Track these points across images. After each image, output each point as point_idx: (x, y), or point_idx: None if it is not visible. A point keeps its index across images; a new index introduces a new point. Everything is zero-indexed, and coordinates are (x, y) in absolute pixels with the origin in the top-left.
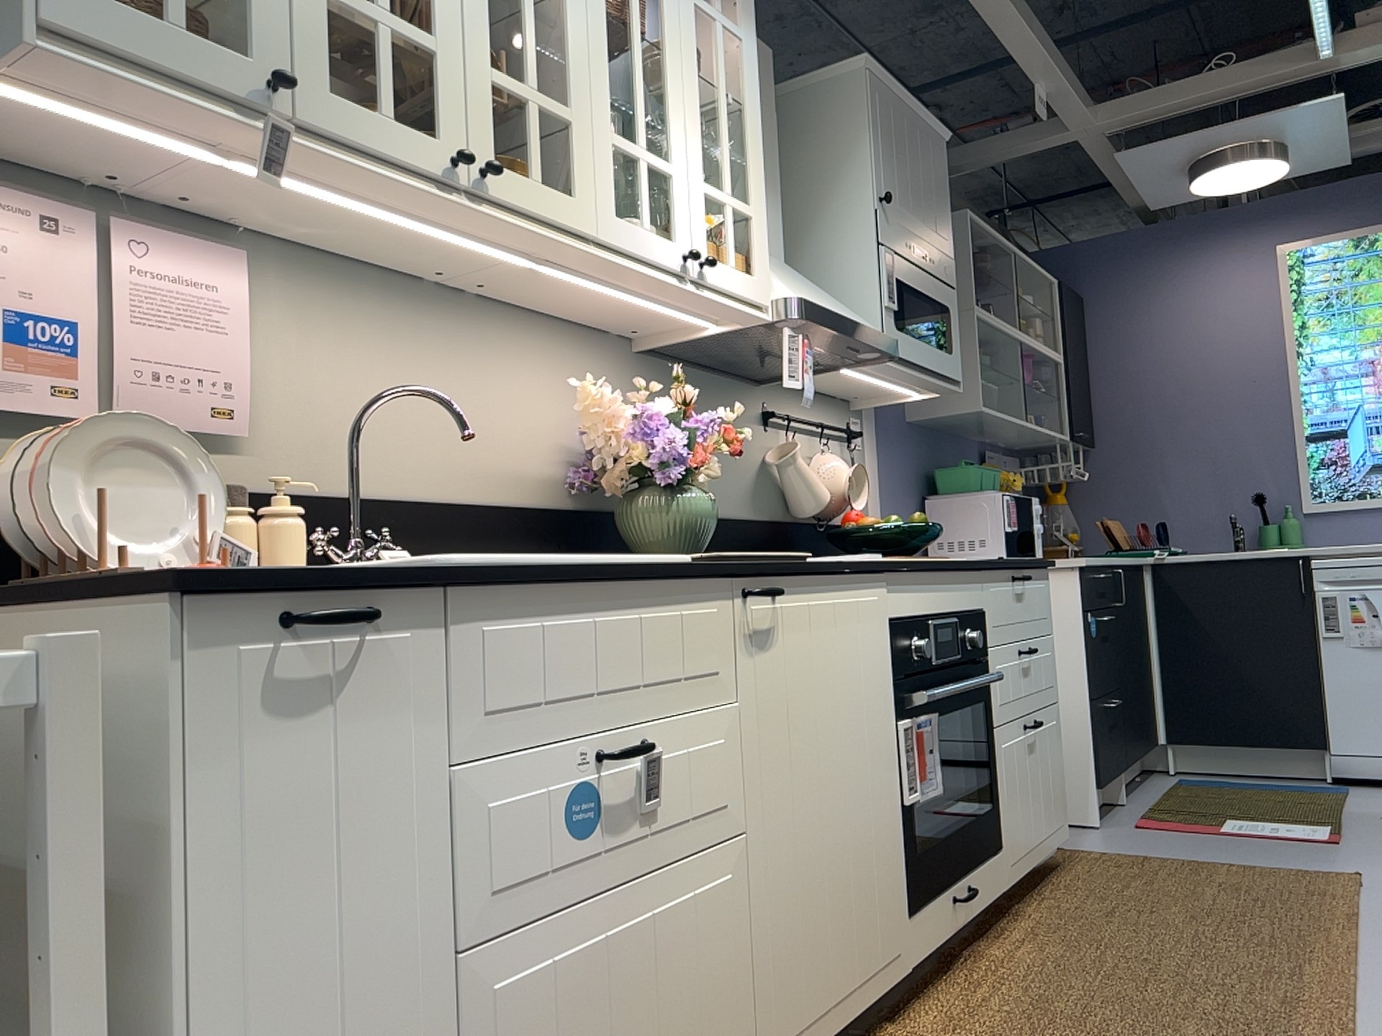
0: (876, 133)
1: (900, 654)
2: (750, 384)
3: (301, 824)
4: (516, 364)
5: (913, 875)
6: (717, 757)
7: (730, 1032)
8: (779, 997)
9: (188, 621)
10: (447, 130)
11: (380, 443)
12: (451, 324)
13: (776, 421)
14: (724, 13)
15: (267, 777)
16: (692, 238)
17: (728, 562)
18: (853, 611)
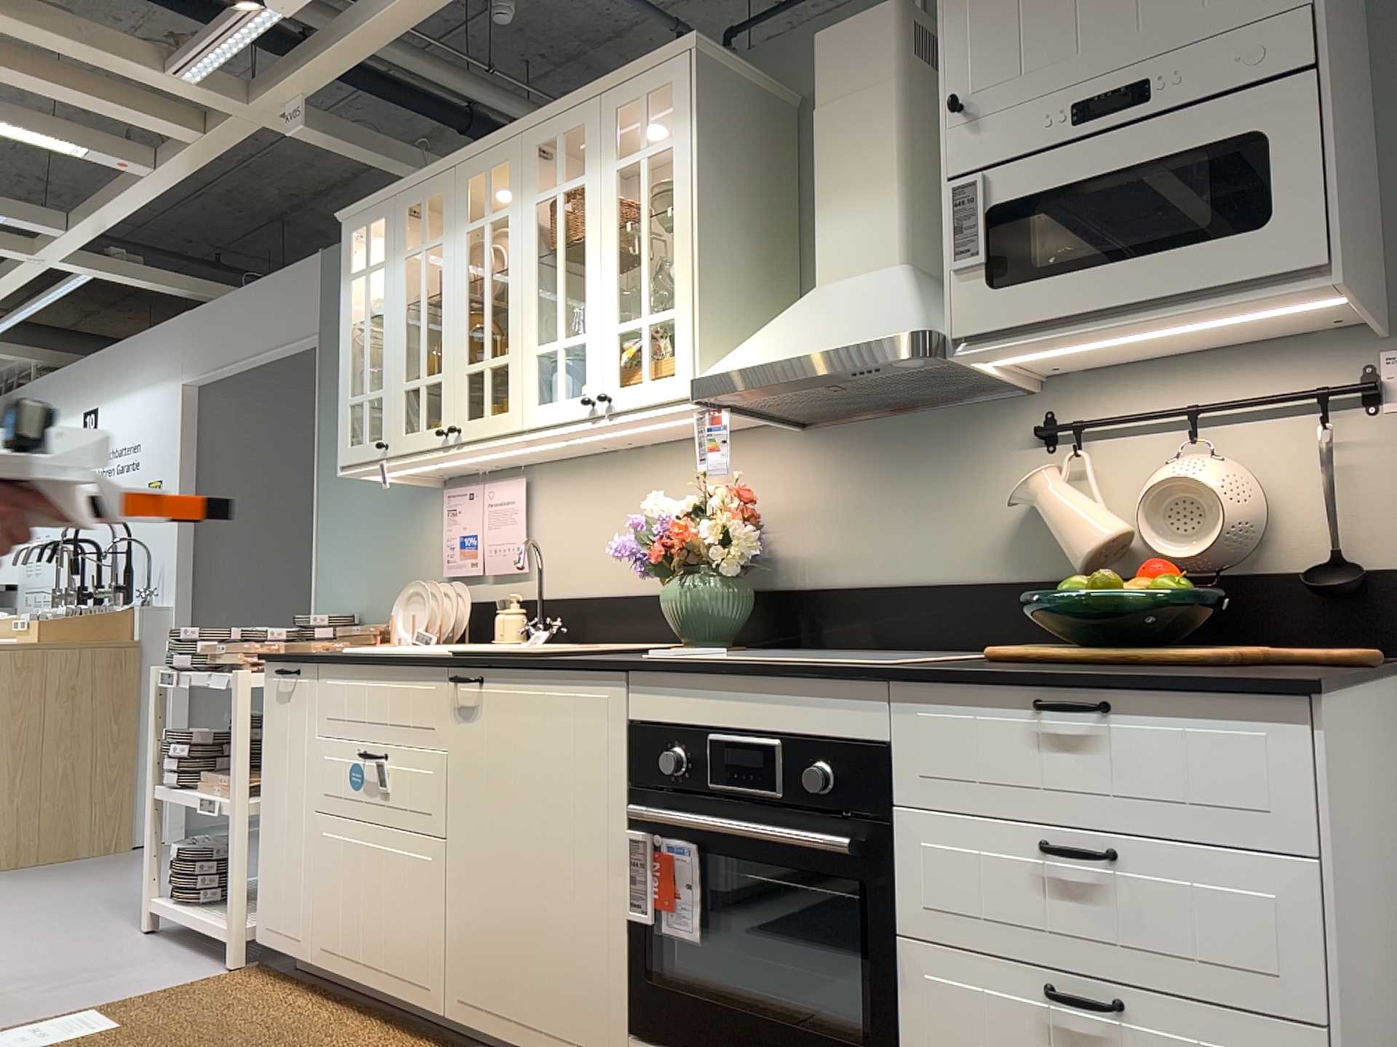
0: (948, 13)
1: (640, 760)
2: (1003, 399)
3: (283, 740)
4: (677, 483)
5: (642, 1000)
6: (427, 780)
7: (425, 954)
8: (462, 966)
9: (268, 669)
10: (444, 418)
11: (589, 562)
12: (631, 472)
13: (1070, 433)
14: (647, 145)
15: (277, 721)
16: (599, 382)
17: (465, 655)
18: (565, 704)
